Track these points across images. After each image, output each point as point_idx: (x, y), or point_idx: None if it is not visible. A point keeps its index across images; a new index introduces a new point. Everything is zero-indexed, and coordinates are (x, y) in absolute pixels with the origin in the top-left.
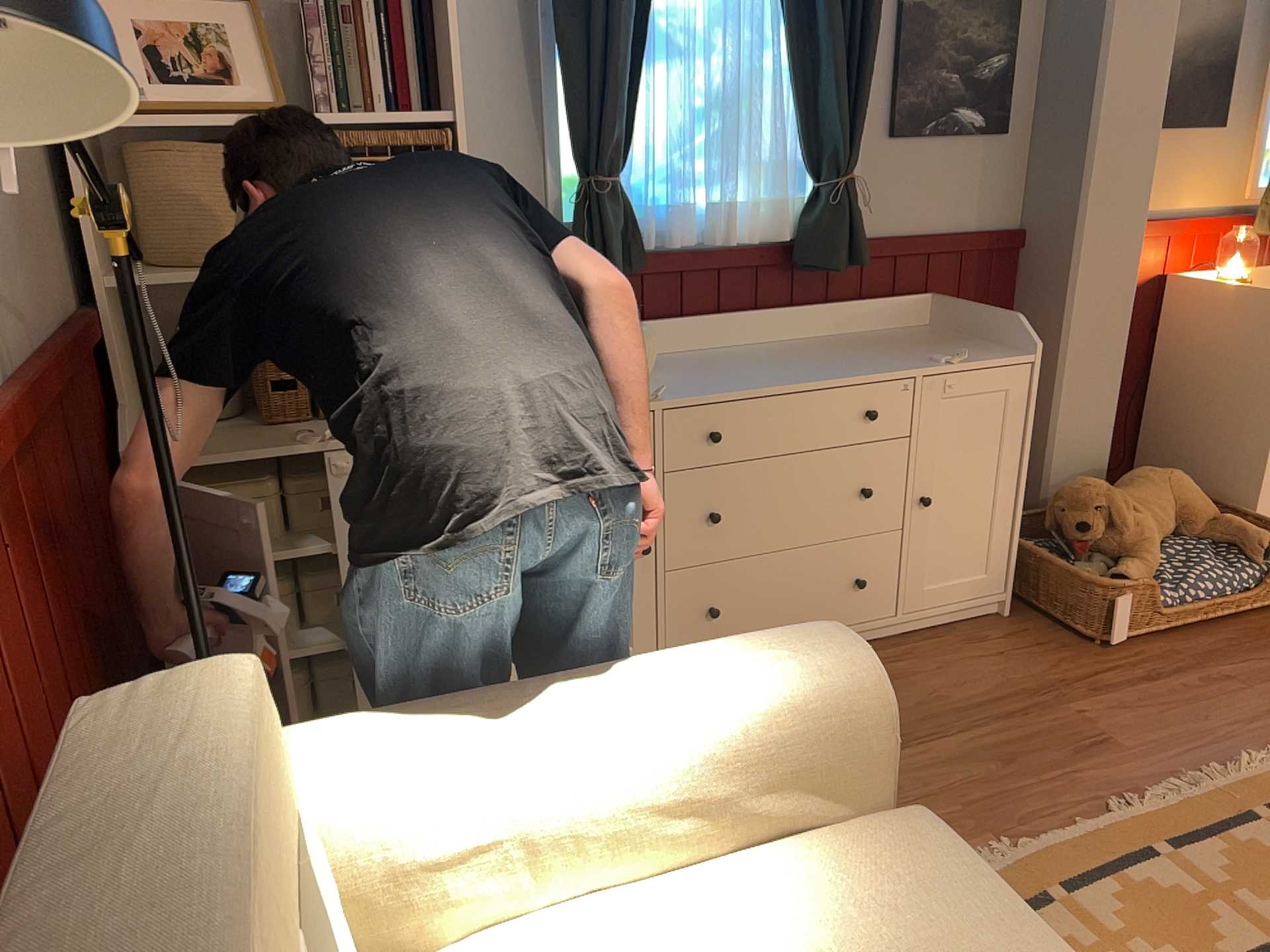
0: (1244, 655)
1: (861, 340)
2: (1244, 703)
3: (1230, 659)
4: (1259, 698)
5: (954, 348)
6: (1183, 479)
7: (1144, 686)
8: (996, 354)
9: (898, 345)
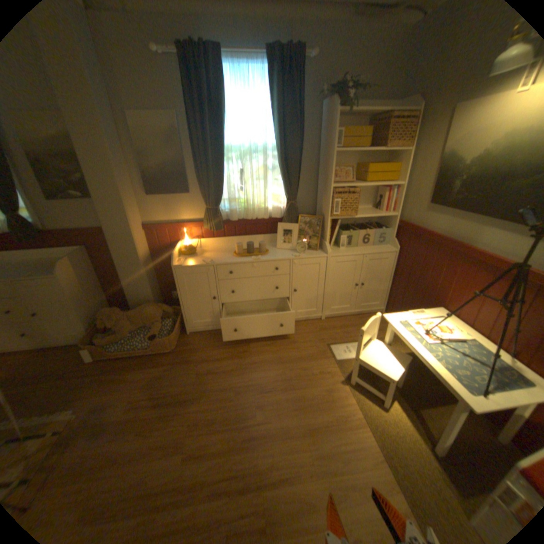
0: (120, 373)
1: (43, 262)
2: (84, 393)
3: (113, 374)
4: (91, 392)
5: (48, 270)
6: (148, 310)
7: (72, 380)
8: (47, 274)
9: (42, 266)
